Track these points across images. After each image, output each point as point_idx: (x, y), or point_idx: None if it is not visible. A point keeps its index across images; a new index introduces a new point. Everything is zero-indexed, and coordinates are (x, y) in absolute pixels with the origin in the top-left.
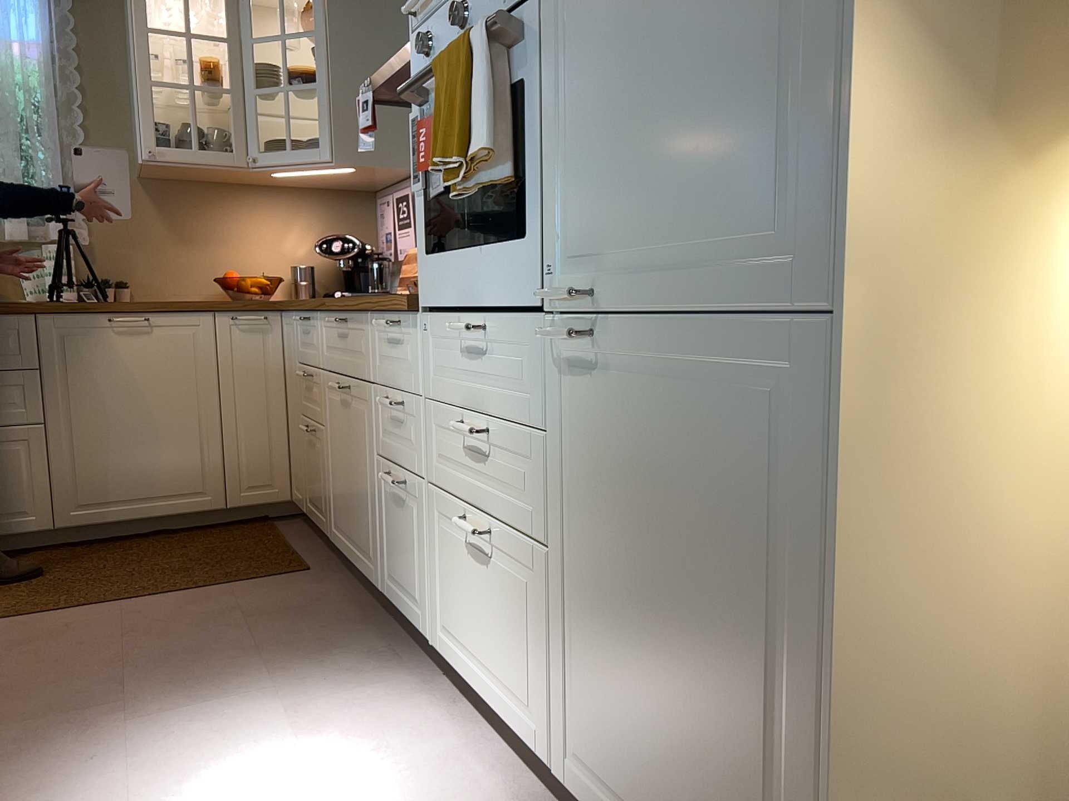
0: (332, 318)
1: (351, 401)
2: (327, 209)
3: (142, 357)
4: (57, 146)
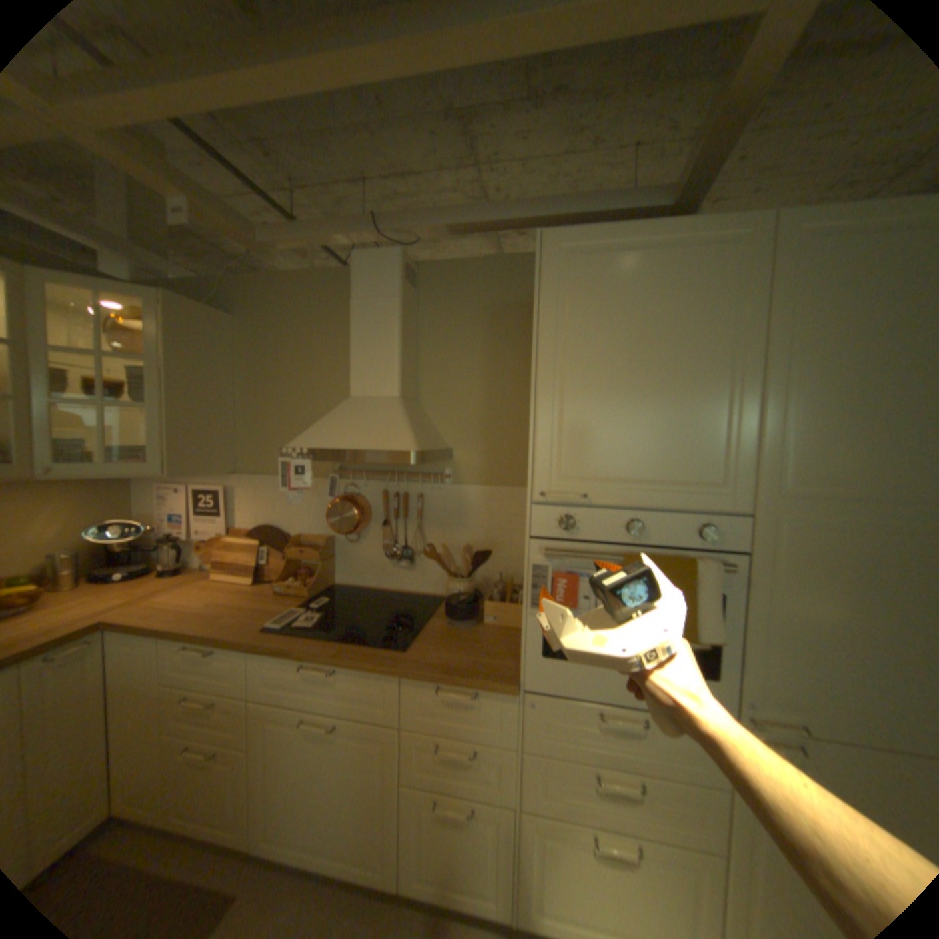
0: (314, 674)
1: (334, 740)
2: (83, 492)
3: None
4: None
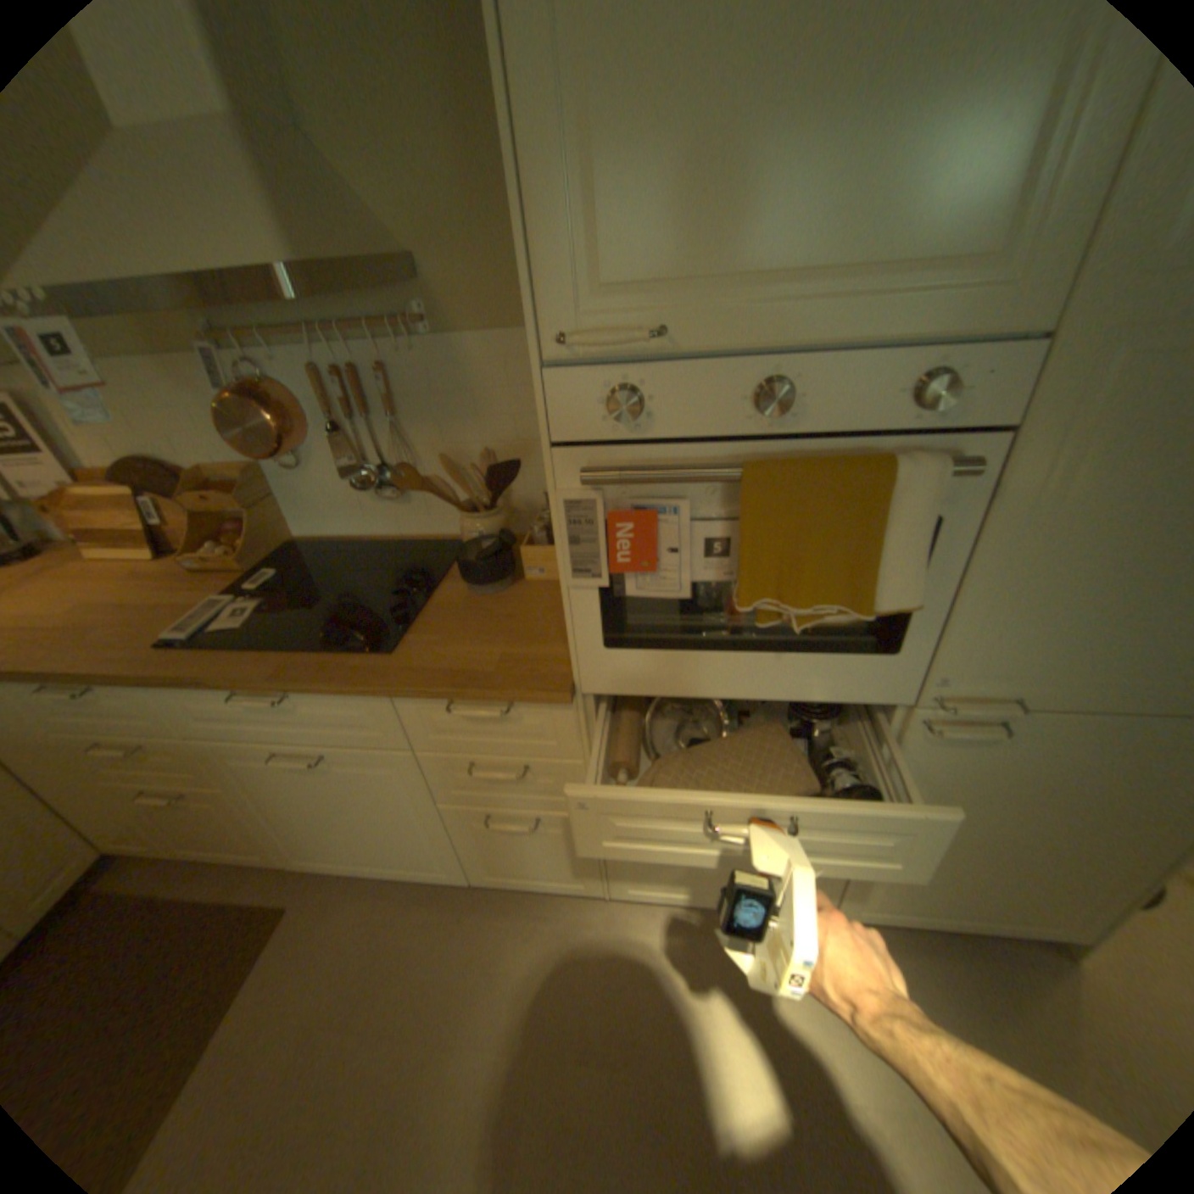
0: (251, 703)
1: (328, 768)
2: None
3: None
4: None
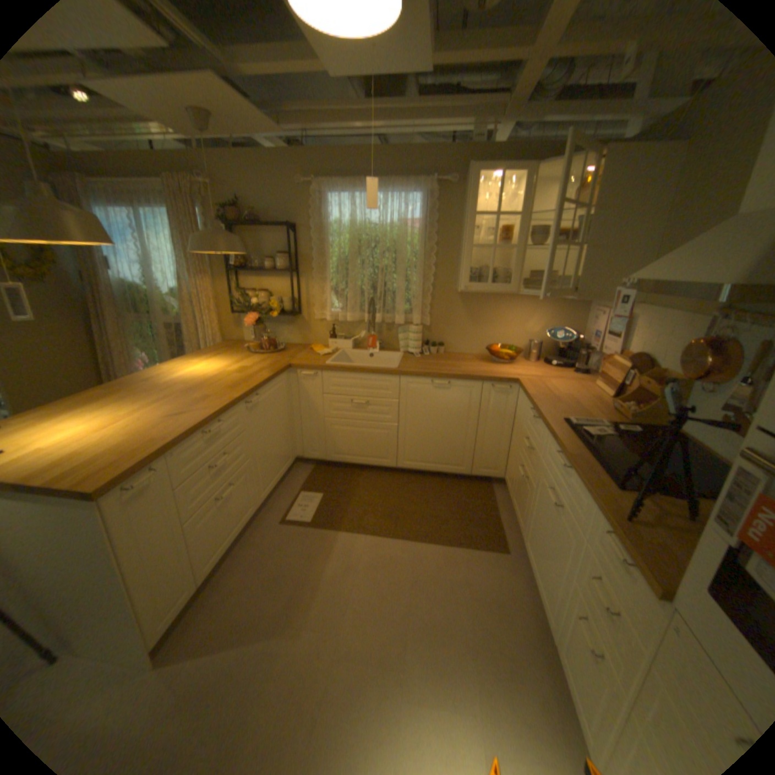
0: (561, 459)
1: (561, 514)
2: (558, 306)
3: (443, 400)
4: (421, 277)
